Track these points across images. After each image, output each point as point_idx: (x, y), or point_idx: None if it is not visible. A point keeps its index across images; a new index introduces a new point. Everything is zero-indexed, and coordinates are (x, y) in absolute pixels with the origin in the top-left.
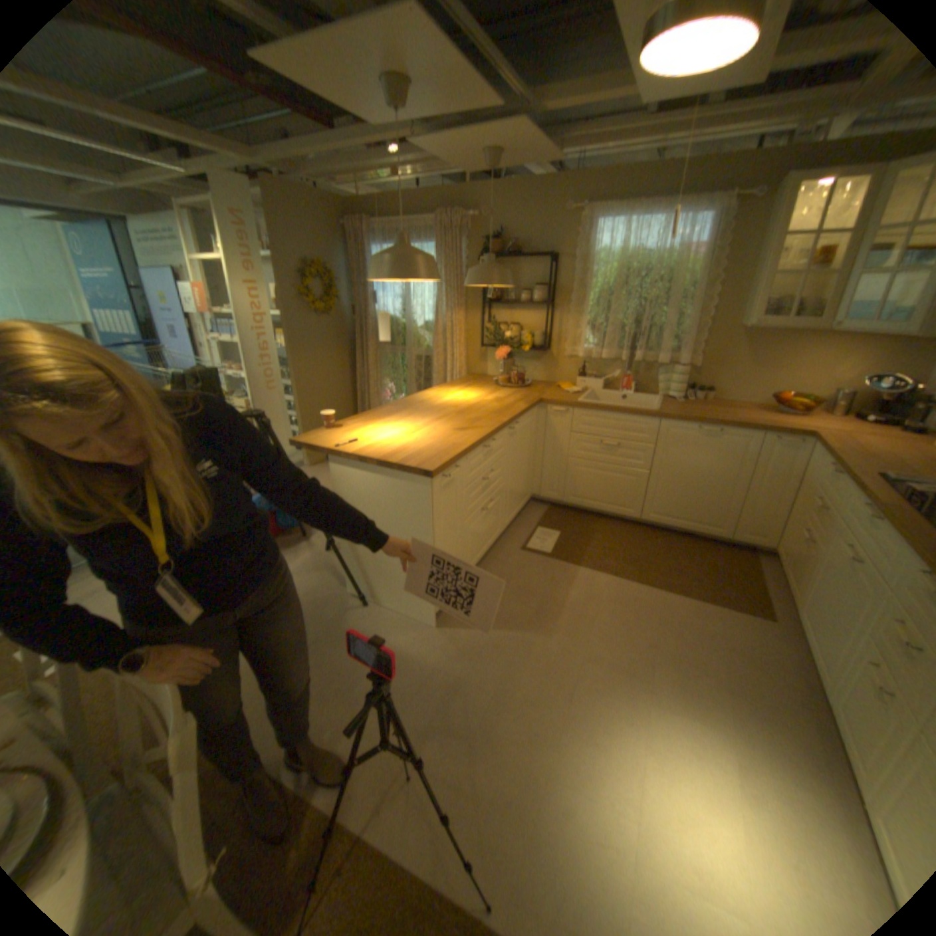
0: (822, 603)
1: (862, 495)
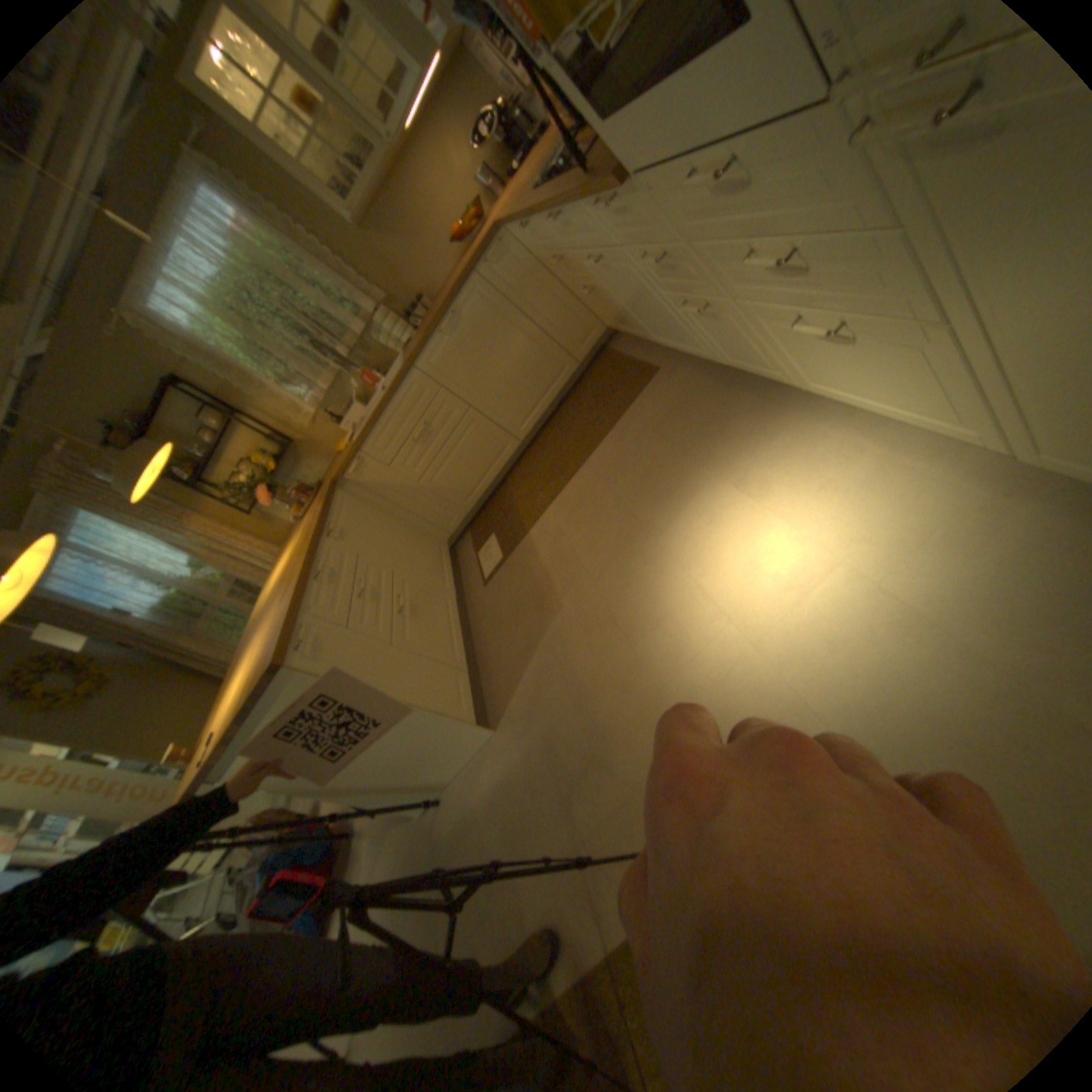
0: (644, 312)
1: (543, 214)
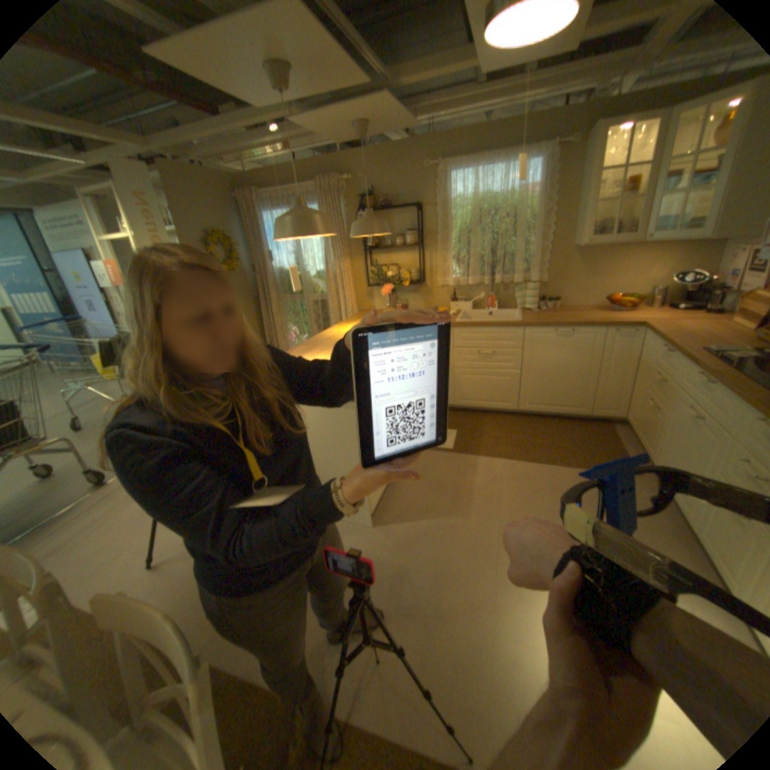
0: (674, 455)
1: (693, 366)
